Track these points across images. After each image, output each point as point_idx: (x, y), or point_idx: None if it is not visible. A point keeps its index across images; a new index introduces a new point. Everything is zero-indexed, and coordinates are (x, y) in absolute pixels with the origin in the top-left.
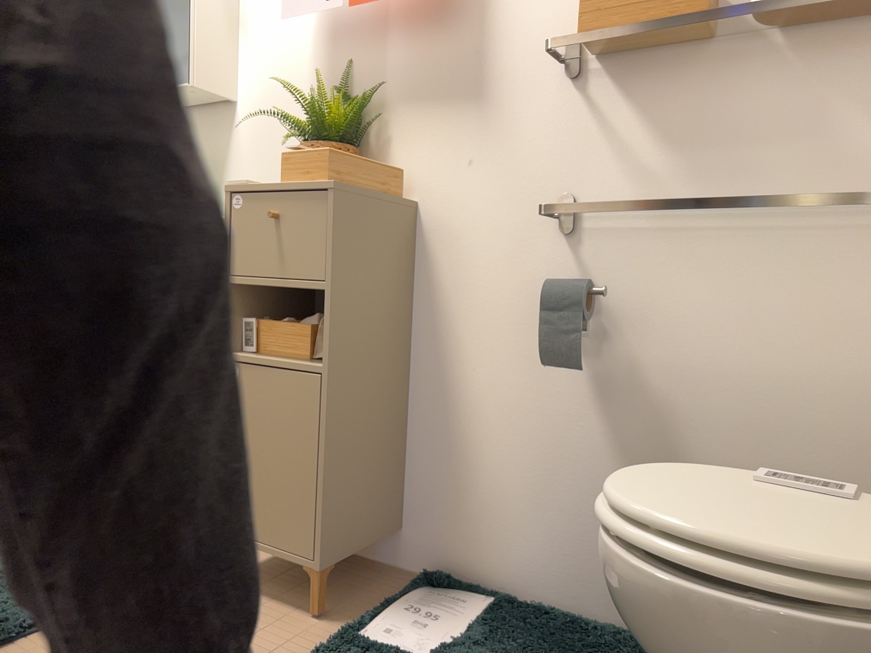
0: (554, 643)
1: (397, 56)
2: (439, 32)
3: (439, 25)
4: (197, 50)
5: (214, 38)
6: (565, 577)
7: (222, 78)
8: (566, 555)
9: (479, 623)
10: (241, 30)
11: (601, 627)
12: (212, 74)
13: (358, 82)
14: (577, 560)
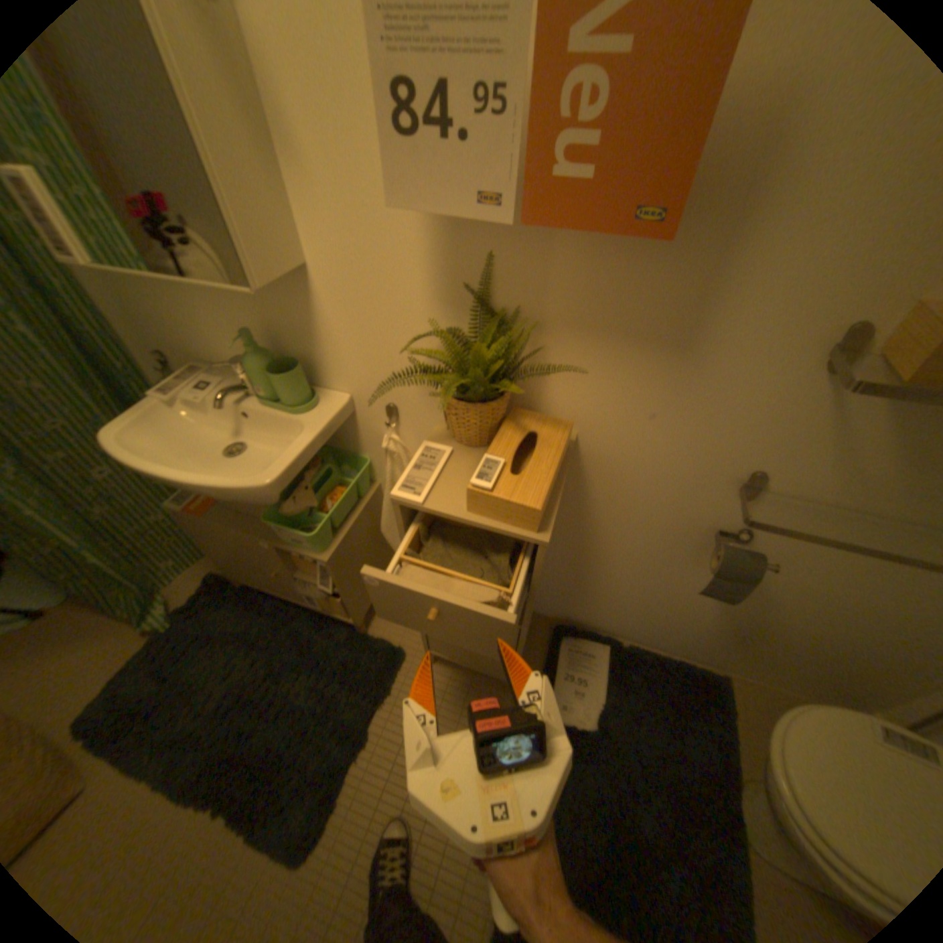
0: (662, 697)
1: (571, 266)
2: (649, 248)
3: (653, 237)
4: (241, 229)
5: (250, 188)
6: (656, 638)
7: (282, 245)
8: (660, 632)
9: (614, 685)
10: (278, 144)
11: (679, 666)
12: (270, 250)
13: (503, 287)
14: (668, 635)
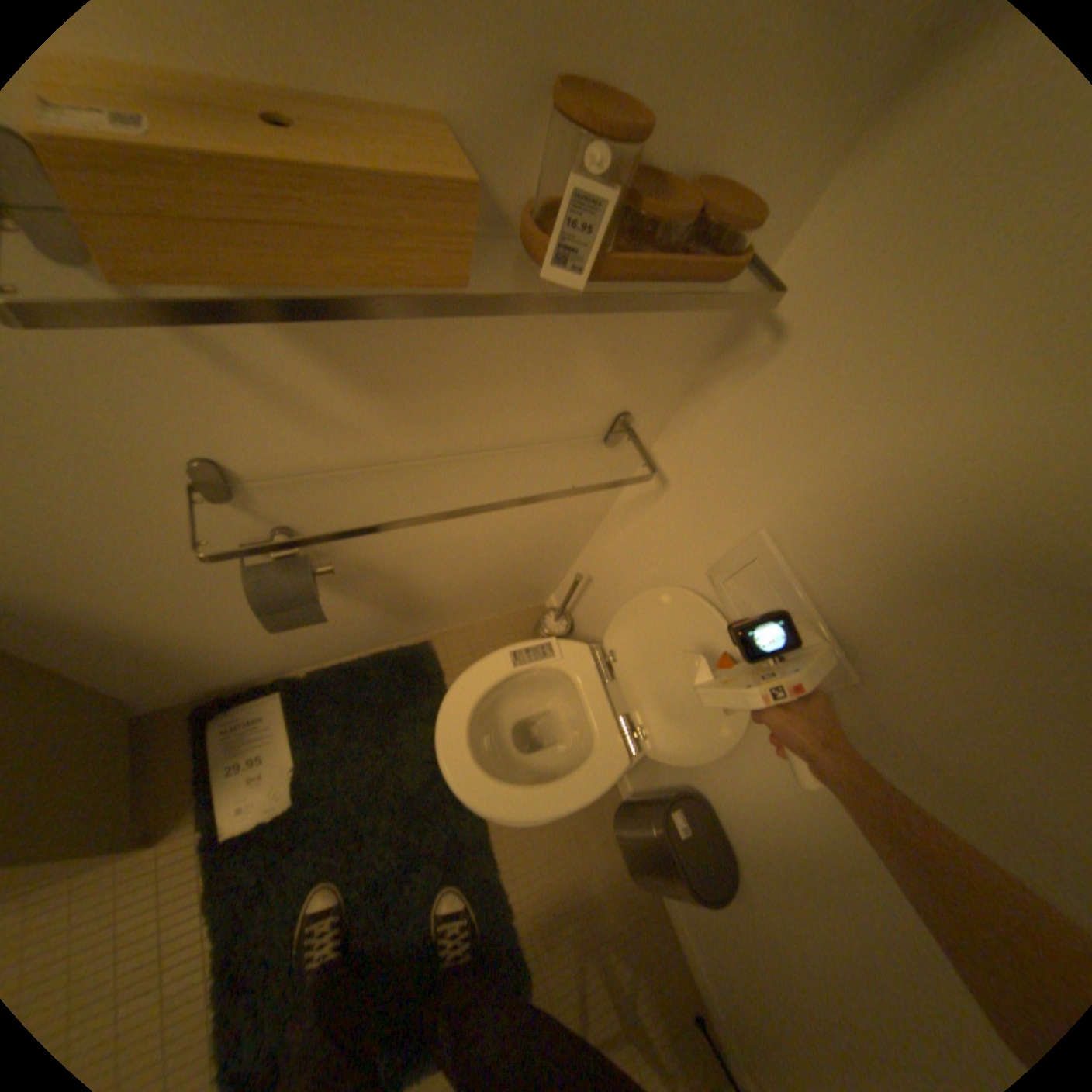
0: (357, 712)
1: None
2: None
3: None
4: None
5: None
6: (326, 652)
7: None
8: (323, 646)
9: (294, 738)
10: None
11: (368, 663)
12: None
13: None
14: (334, 644)
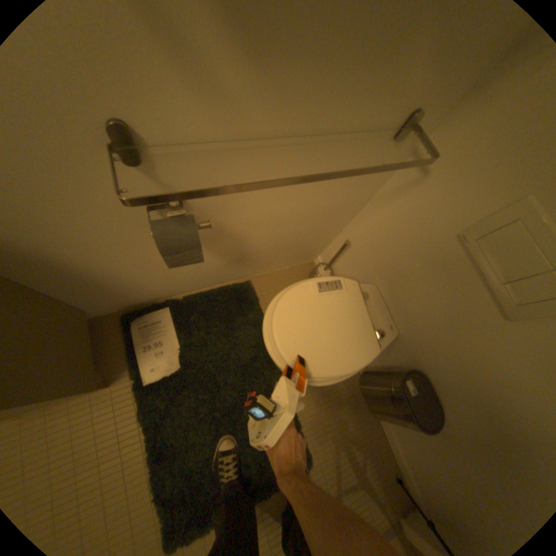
0: (212, 318)
1: None
2: None
3: None
4: None
5: None
6: (193, 285)
7: None
8: (192, 281)
9: (179, 331)
10: None
11: (217, 292)
12: None
13: None
14: (198, 280)
